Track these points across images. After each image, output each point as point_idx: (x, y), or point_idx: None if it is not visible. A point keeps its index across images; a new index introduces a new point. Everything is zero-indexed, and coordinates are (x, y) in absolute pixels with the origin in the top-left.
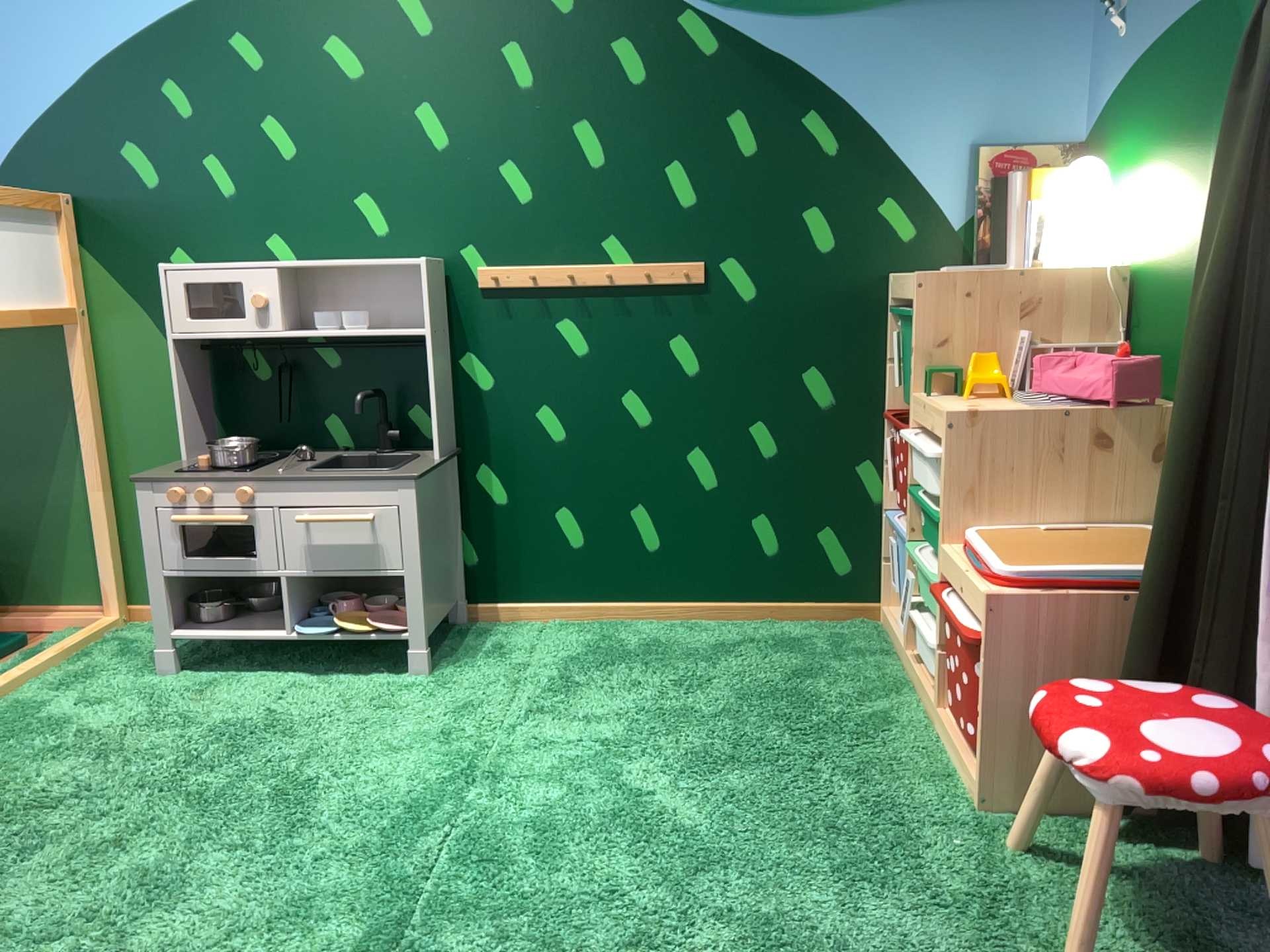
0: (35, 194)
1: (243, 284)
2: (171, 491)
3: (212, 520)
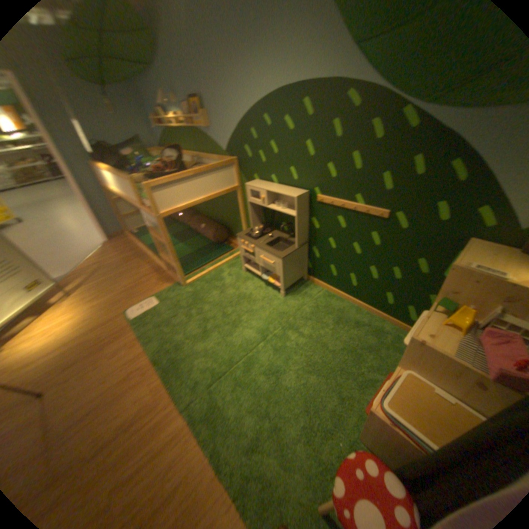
0: (231, 156)
1: (260, 193)
2: (242, 241)
3: (247, 250)
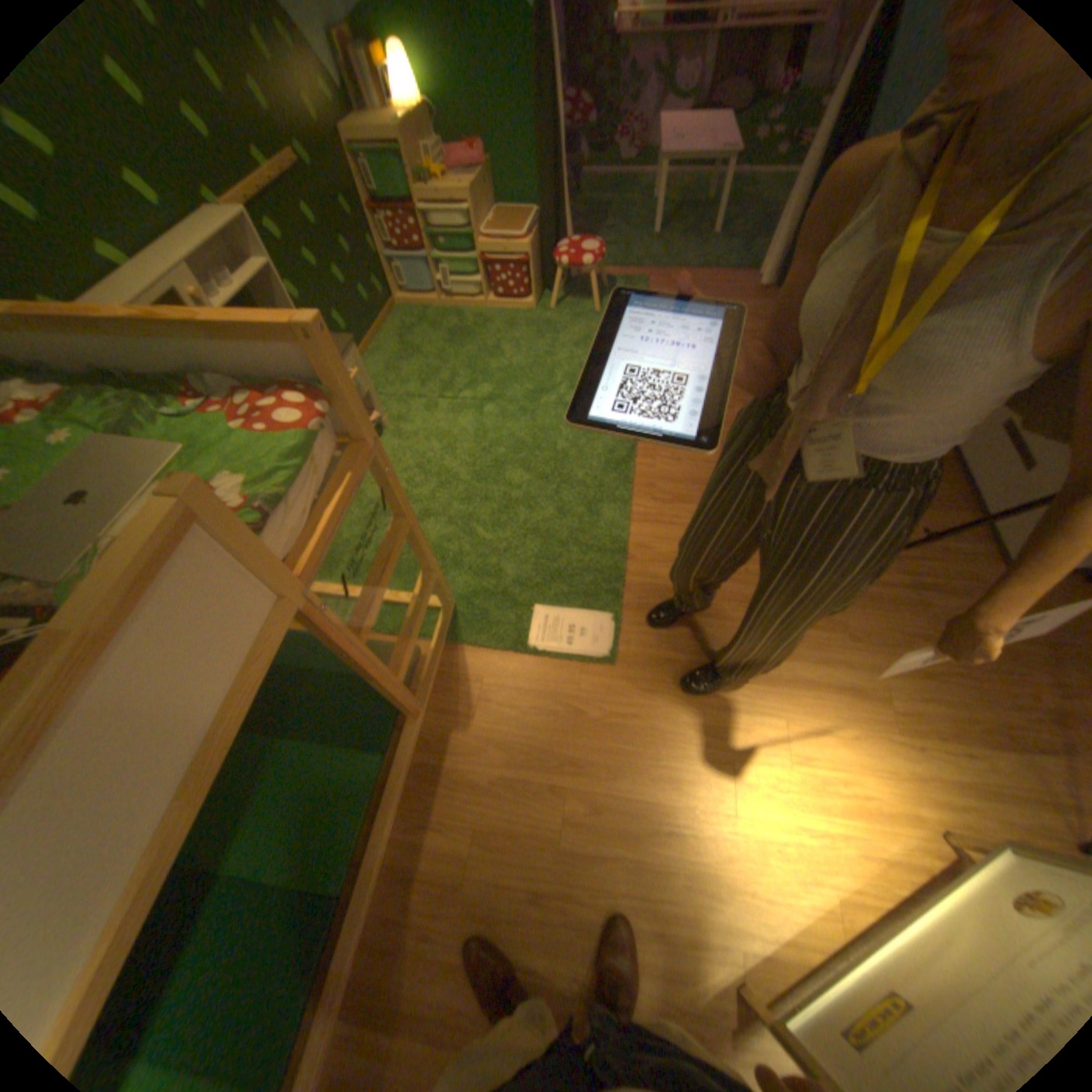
0: None
1: (173, 288)
2: None
3: None
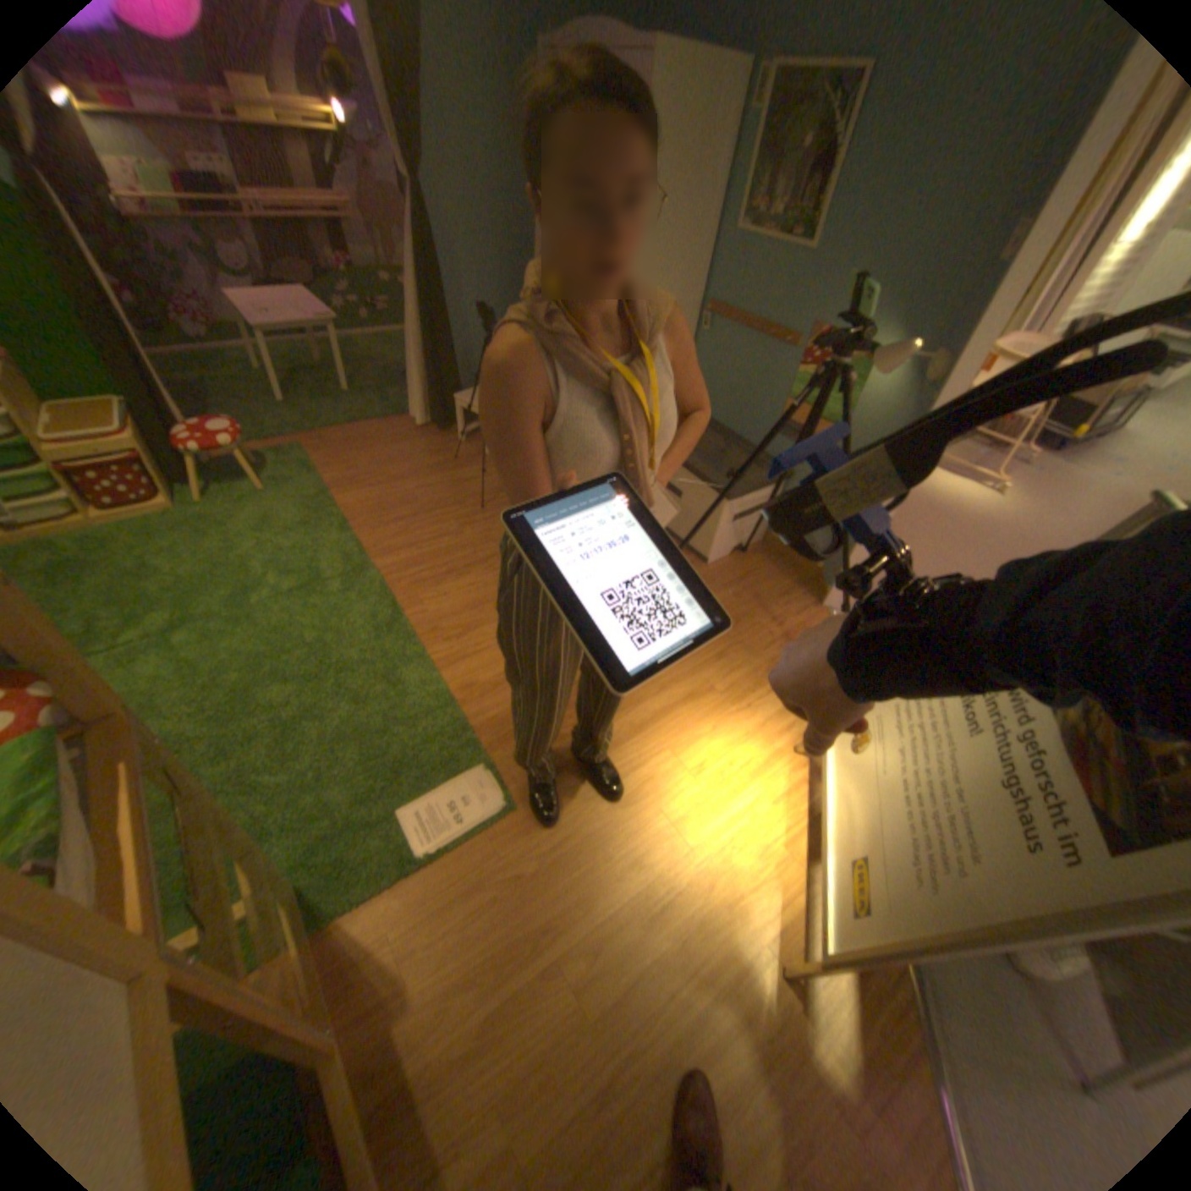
0: None
1: None
2: None
3: None
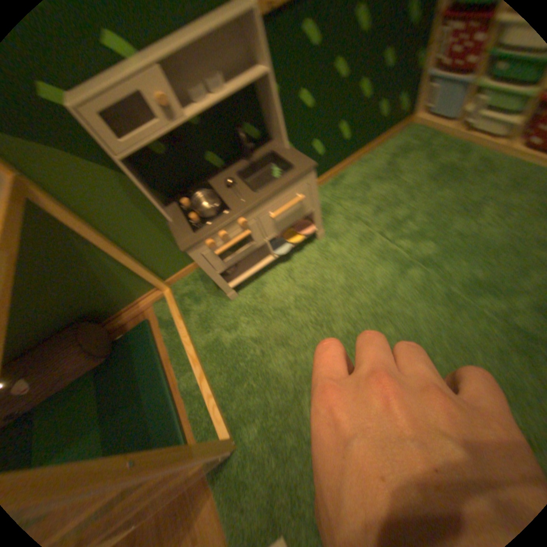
0: None
1: (140, 89)
2: (207, 242)
3: (235, 241)
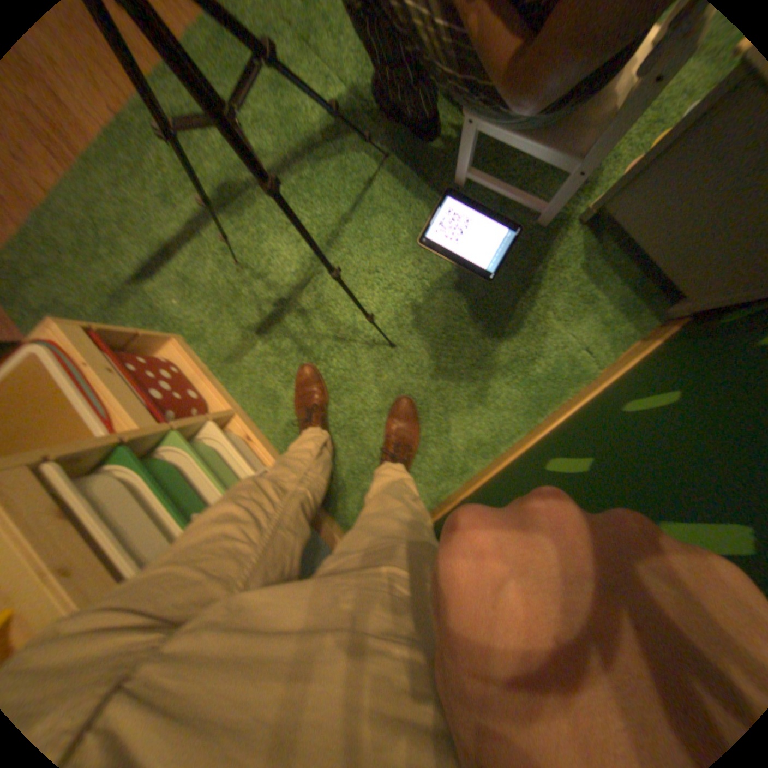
0: None
1: None
2: None
3: None
